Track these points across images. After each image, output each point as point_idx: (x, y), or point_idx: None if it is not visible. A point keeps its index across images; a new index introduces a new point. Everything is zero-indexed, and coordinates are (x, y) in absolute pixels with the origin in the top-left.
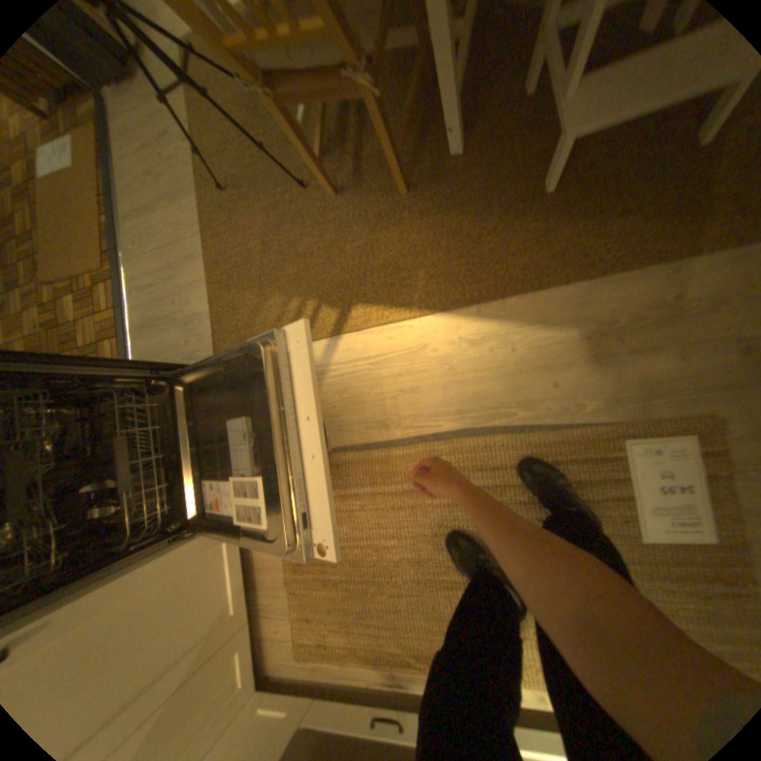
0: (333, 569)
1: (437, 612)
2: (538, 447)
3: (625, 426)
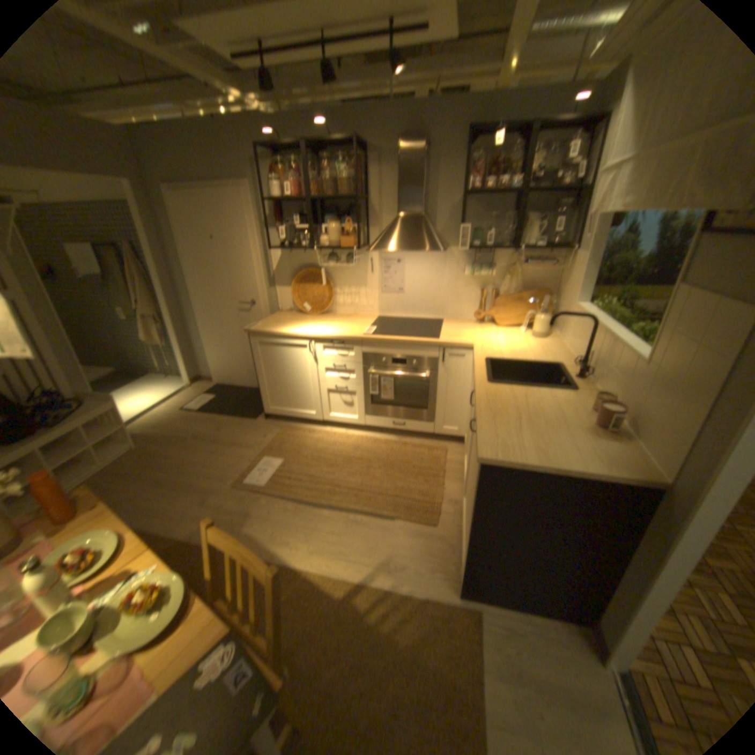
0: (412, 472)
1: (368, 453)
2: (292, 492)
3: (258, 490)
